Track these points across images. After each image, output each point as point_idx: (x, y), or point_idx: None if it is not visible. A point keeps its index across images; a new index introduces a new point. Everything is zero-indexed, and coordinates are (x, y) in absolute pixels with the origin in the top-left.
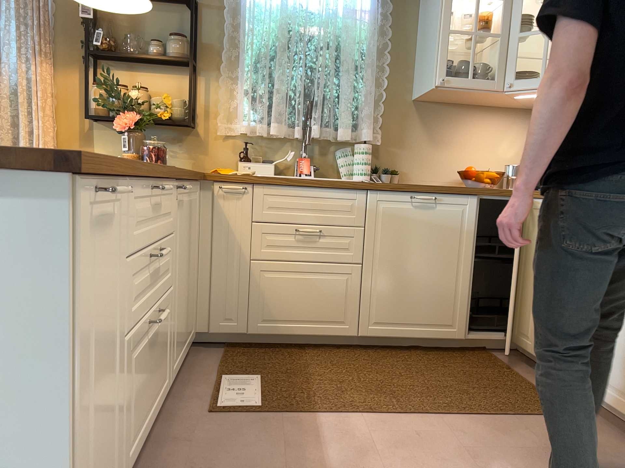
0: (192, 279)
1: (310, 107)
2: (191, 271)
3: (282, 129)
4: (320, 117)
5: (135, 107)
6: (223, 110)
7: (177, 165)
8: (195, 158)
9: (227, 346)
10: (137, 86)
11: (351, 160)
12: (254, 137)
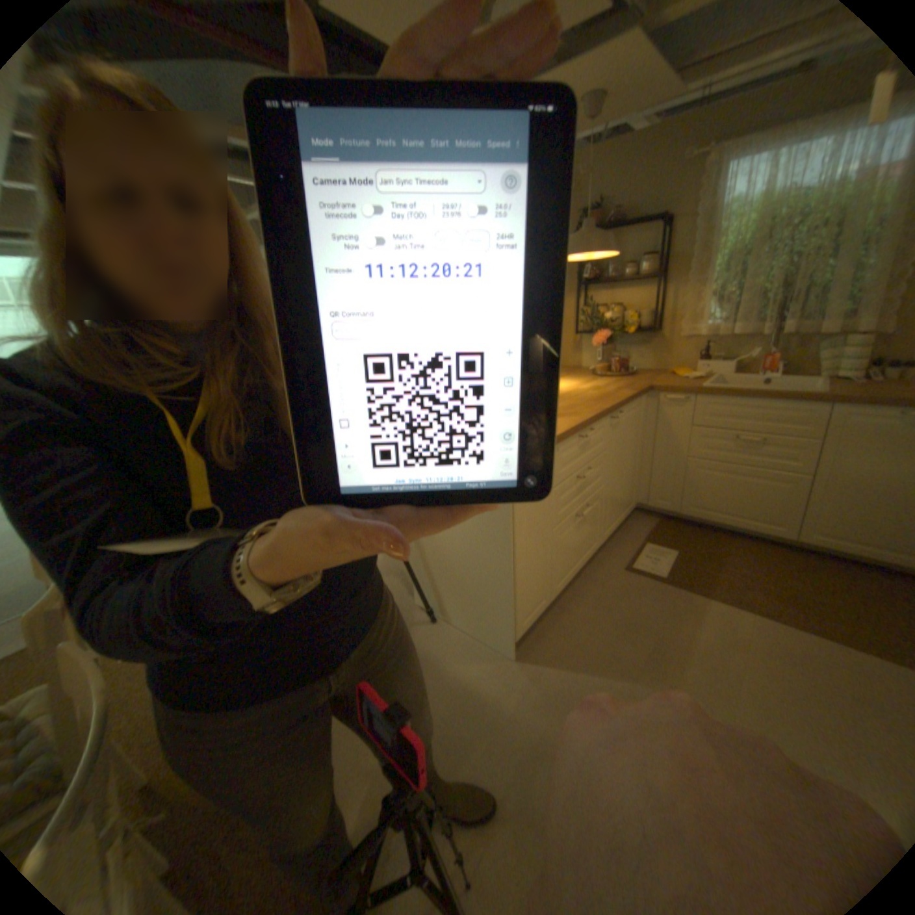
0: (634, 467)
1: (791, 298)
2: (632, 463)
3: (749, 326)
4: (803, 307)
5: (608, 323)
6: (688, 312)
7: (643, 362)
8: (658, 356)
9: (664, 517)
10: (614, 299)
11: (840, 353)
12: (719, 334)
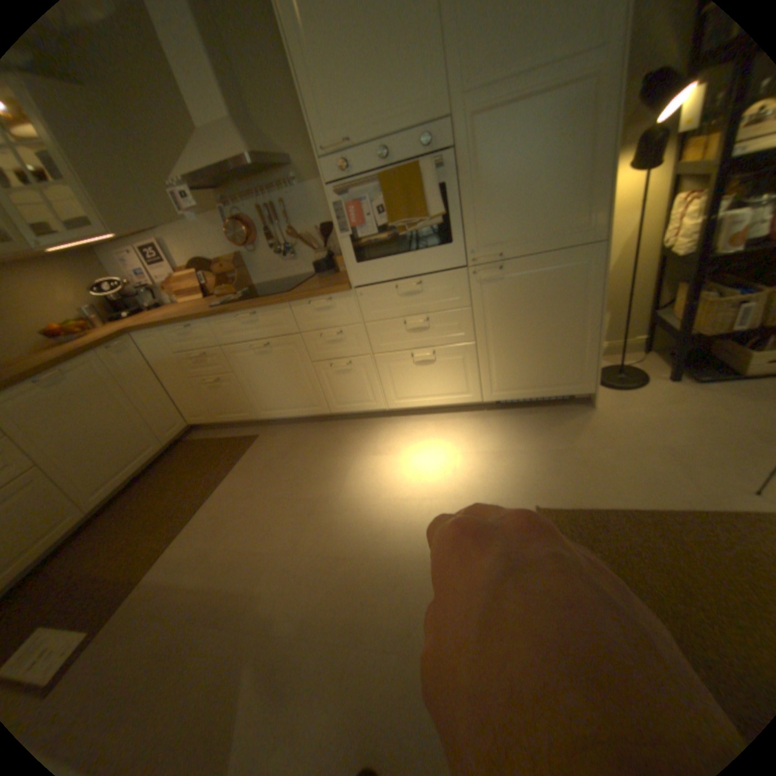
0: None
1: None
2: None
3: None
4: None
5: None
6: None
7: None
8: None
9: None
10: None
11: None
12: None
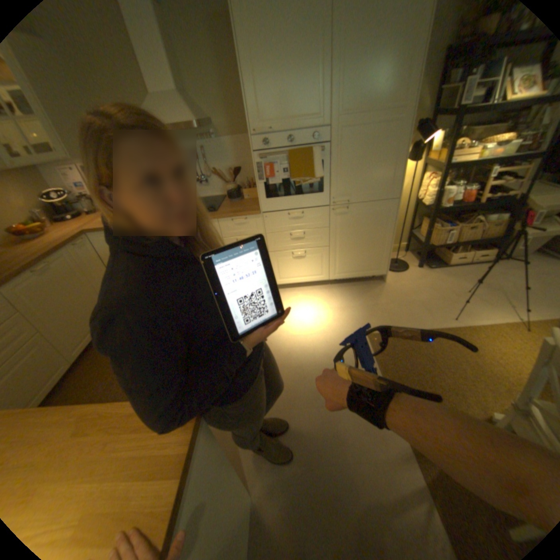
0: None
1: None
2: None
3: None
4: None
5: None
6: None
7: None
8: None
9: None
10: None
11: None
12: None
